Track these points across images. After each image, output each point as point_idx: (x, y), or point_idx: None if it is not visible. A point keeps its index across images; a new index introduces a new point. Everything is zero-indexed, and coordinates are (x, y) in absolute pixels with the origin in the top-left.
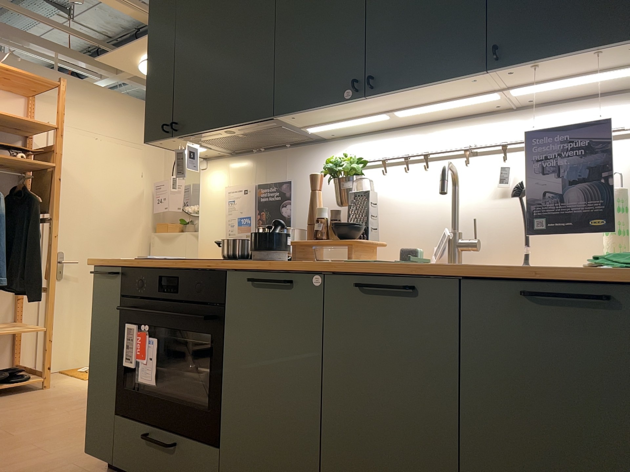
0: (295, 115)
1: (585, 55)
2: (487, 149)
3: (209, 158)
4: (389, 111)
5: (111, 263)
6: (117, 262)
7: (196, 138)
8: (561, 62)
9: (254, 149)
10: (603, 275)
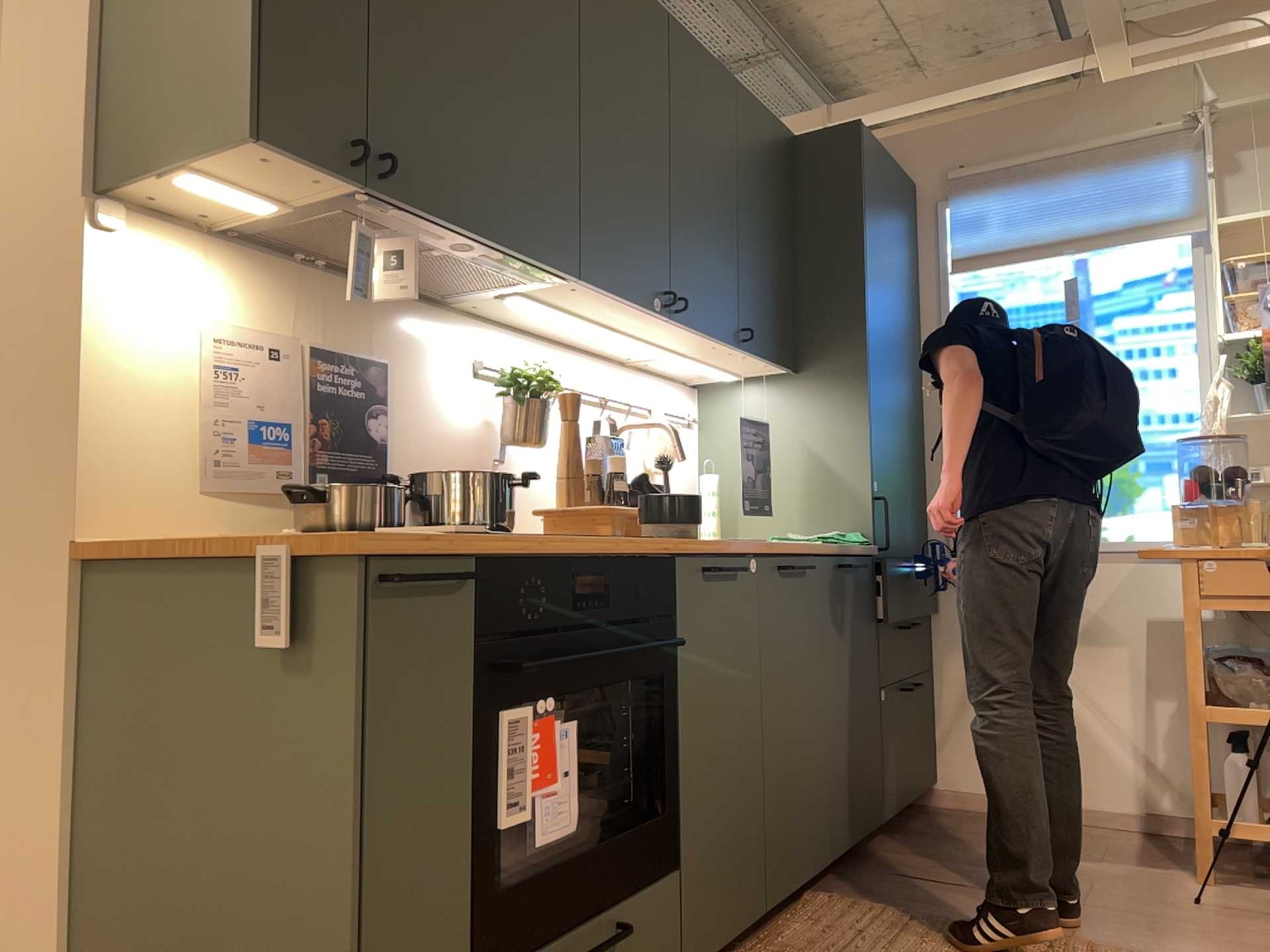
0: (581, 288)
1: (766, 362)
2: (613, 402)
3: (123, 201)
4: (615, 328)
5: (451, 547)
6: (478, 544)
7: (385, 213)
8: (754, 359)
9: (305, 254)
10: (855, 550)
